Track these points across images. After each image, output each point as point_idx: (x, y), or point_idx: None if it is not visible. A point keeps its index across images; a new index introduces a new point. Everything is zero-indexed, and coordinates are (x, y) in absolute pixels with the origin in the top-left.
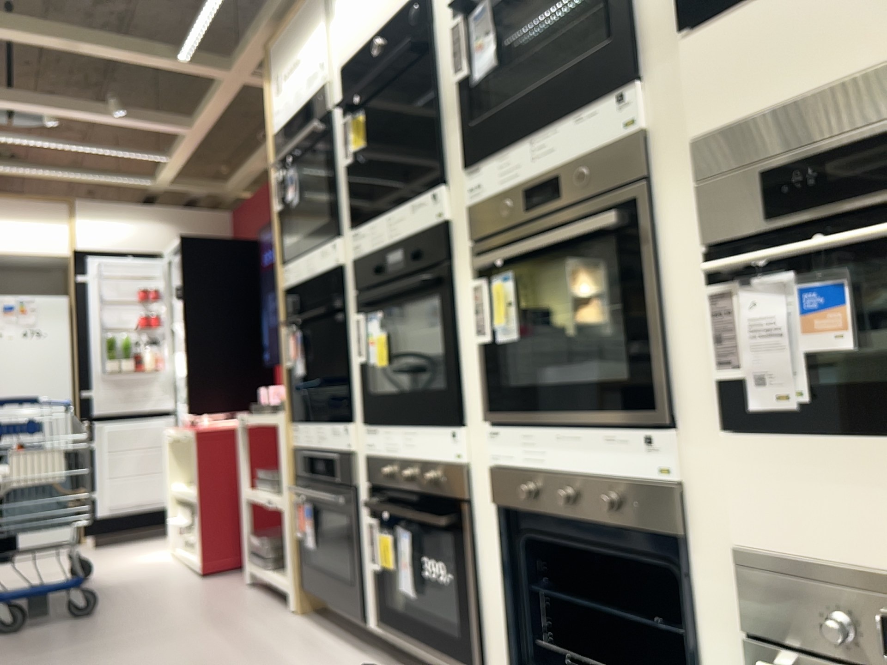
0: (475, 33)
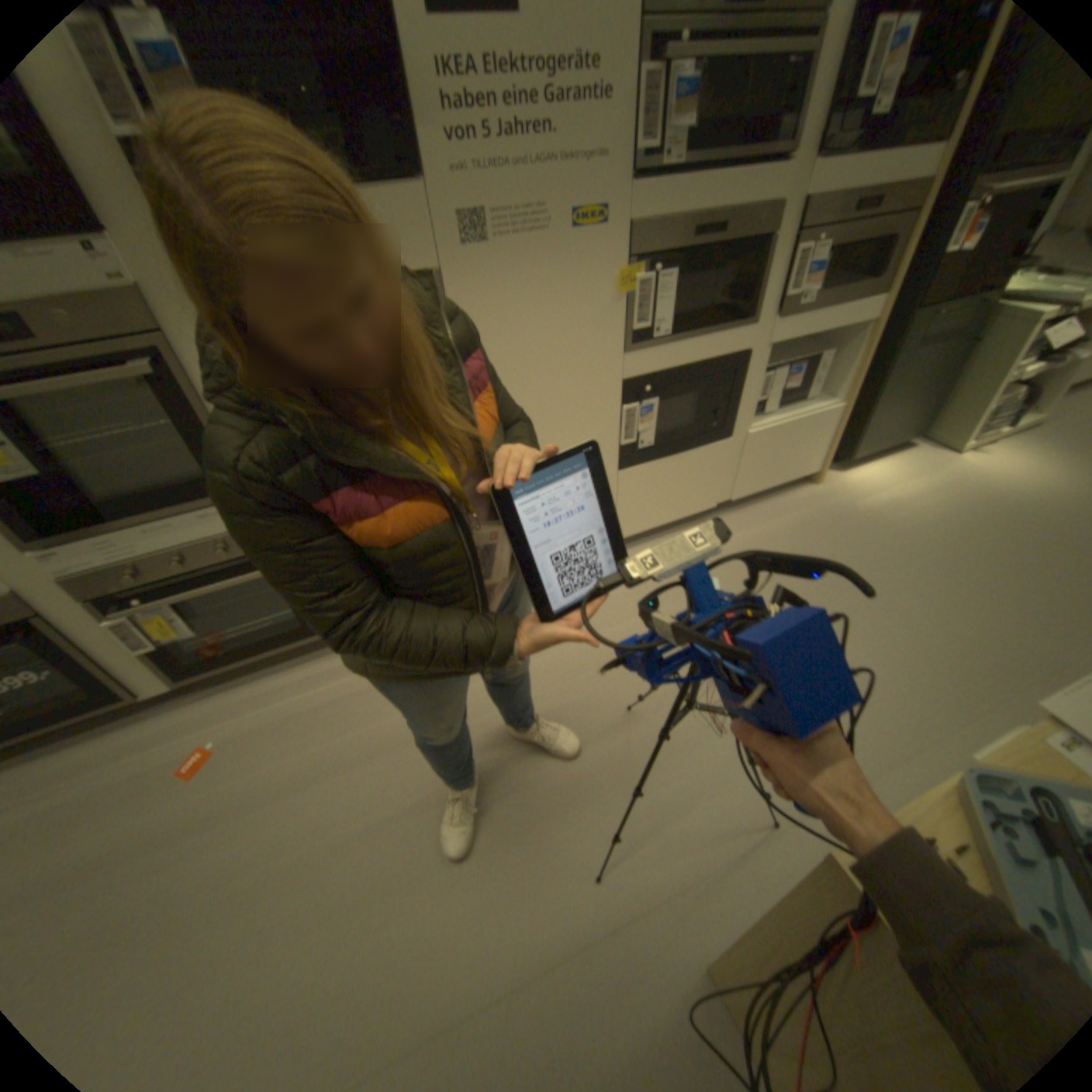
0: None
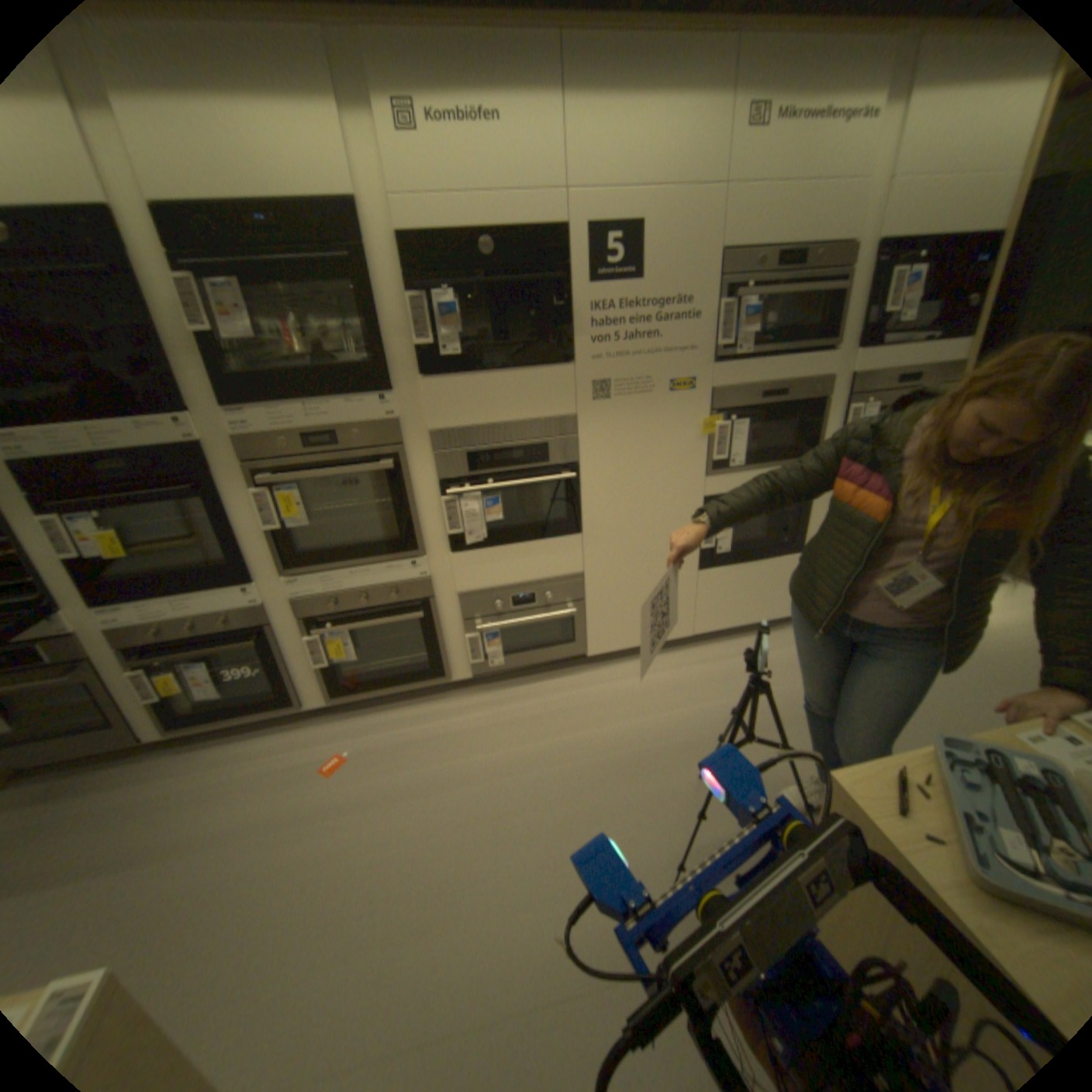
0: (206, 294)
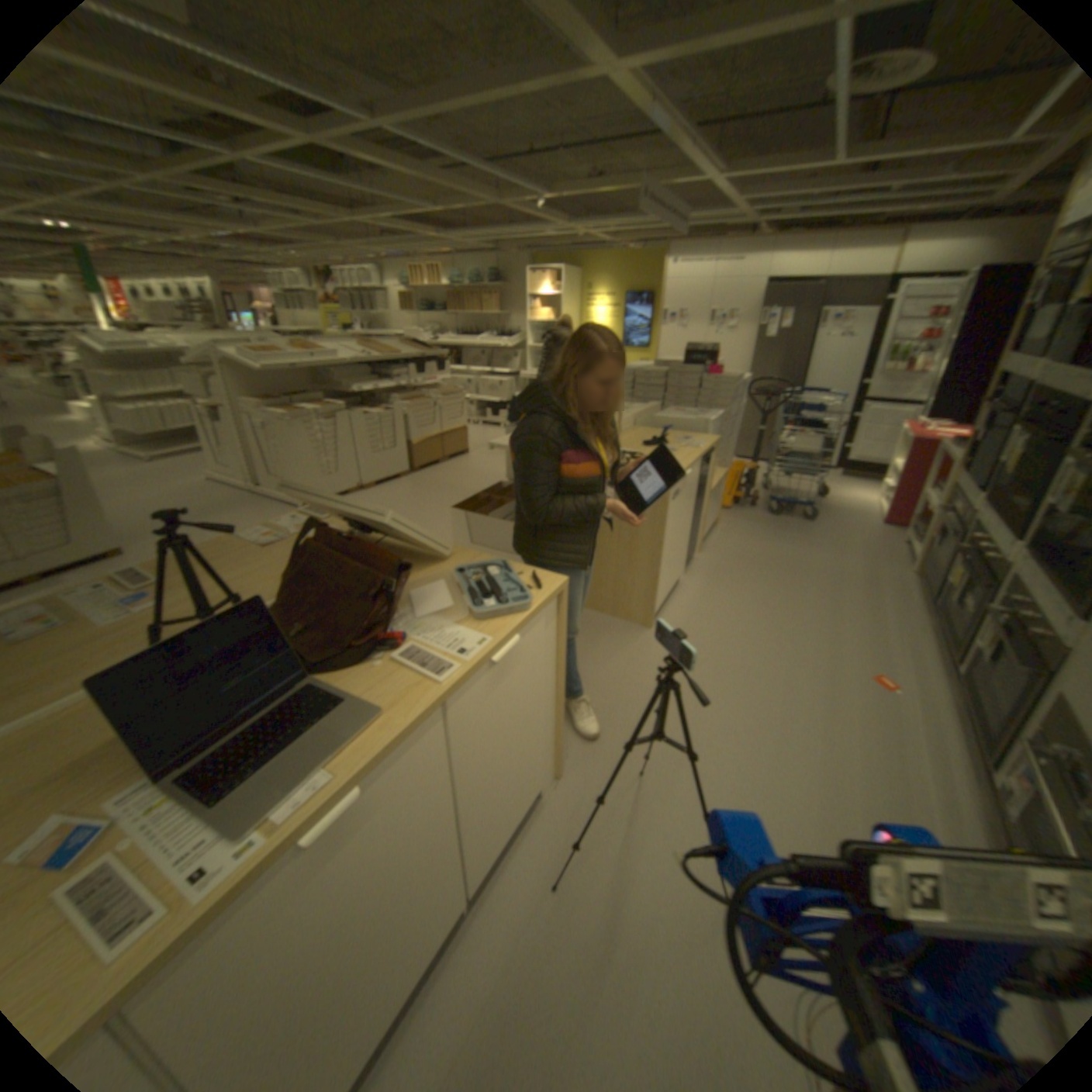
0: None
